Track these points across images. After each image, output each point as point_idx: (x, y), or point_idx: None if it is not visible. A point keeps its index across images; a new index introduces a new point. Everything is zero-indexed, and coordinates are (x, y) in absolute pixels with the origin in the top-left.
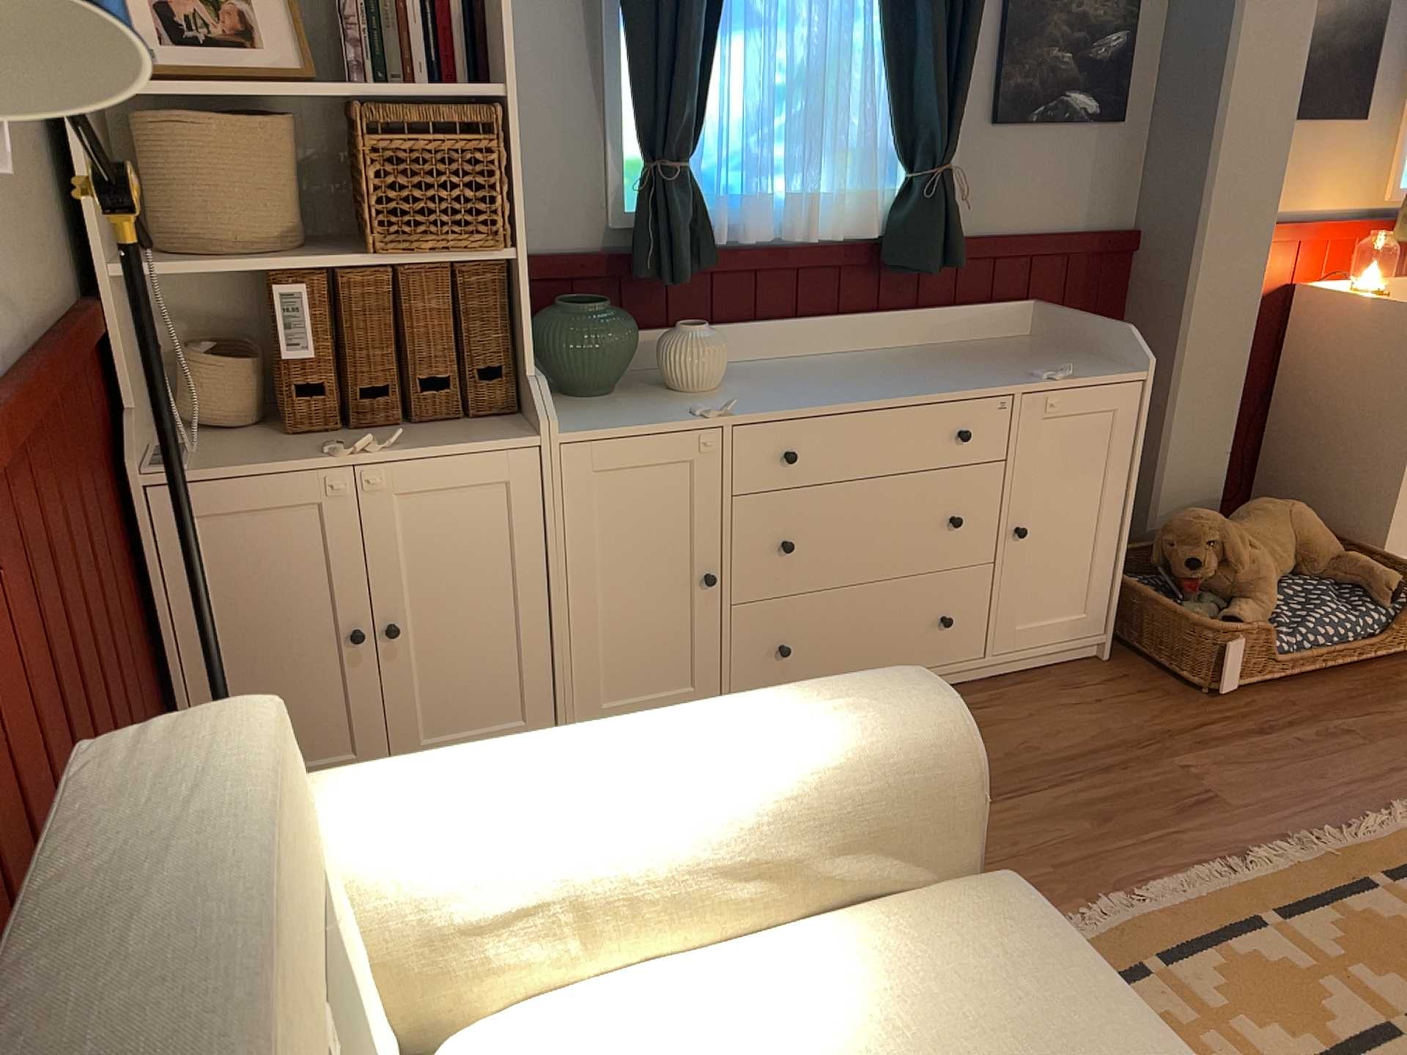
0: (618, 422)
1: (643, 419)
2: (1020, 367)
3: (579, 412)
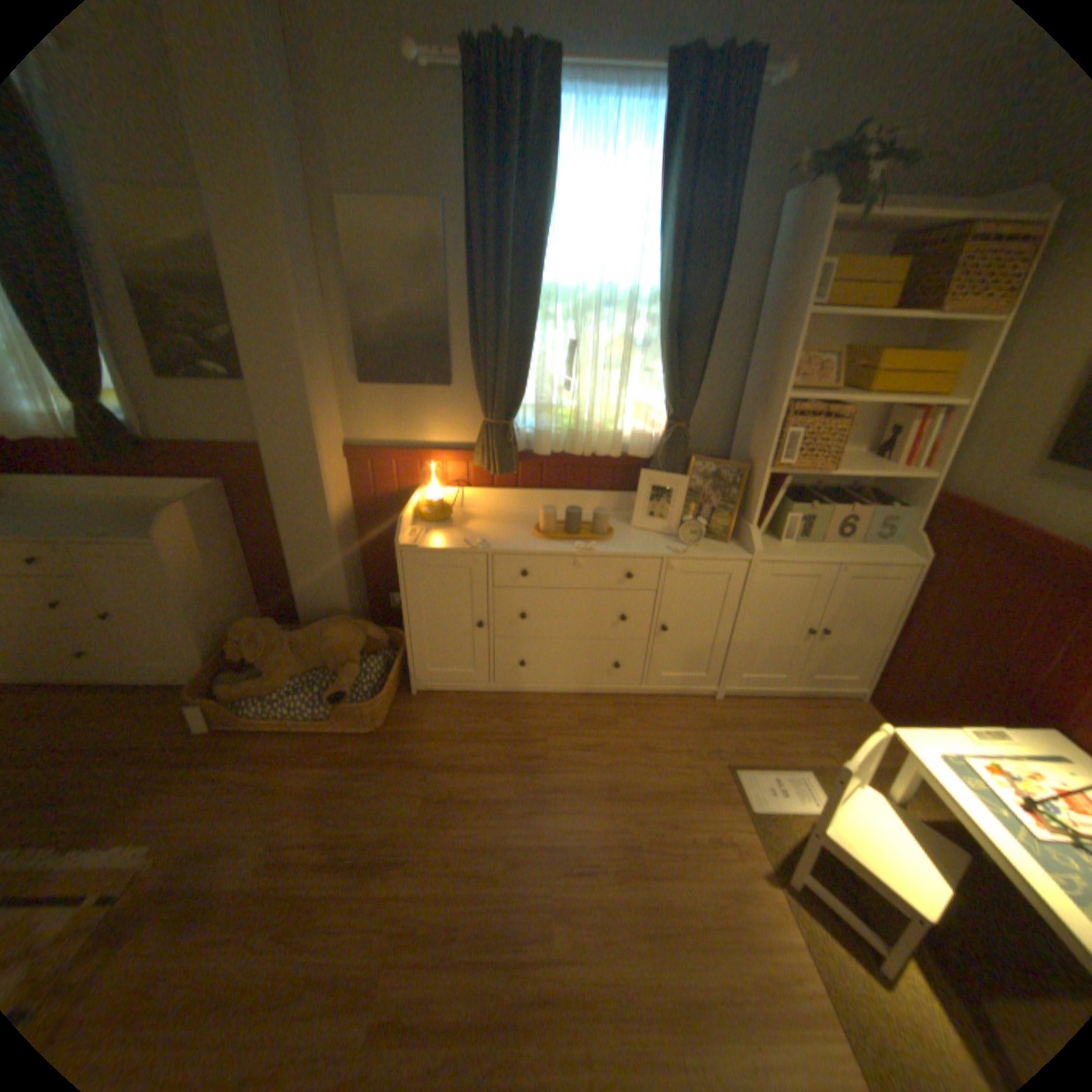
0: None
1: None
2: (115, 524)
3: None
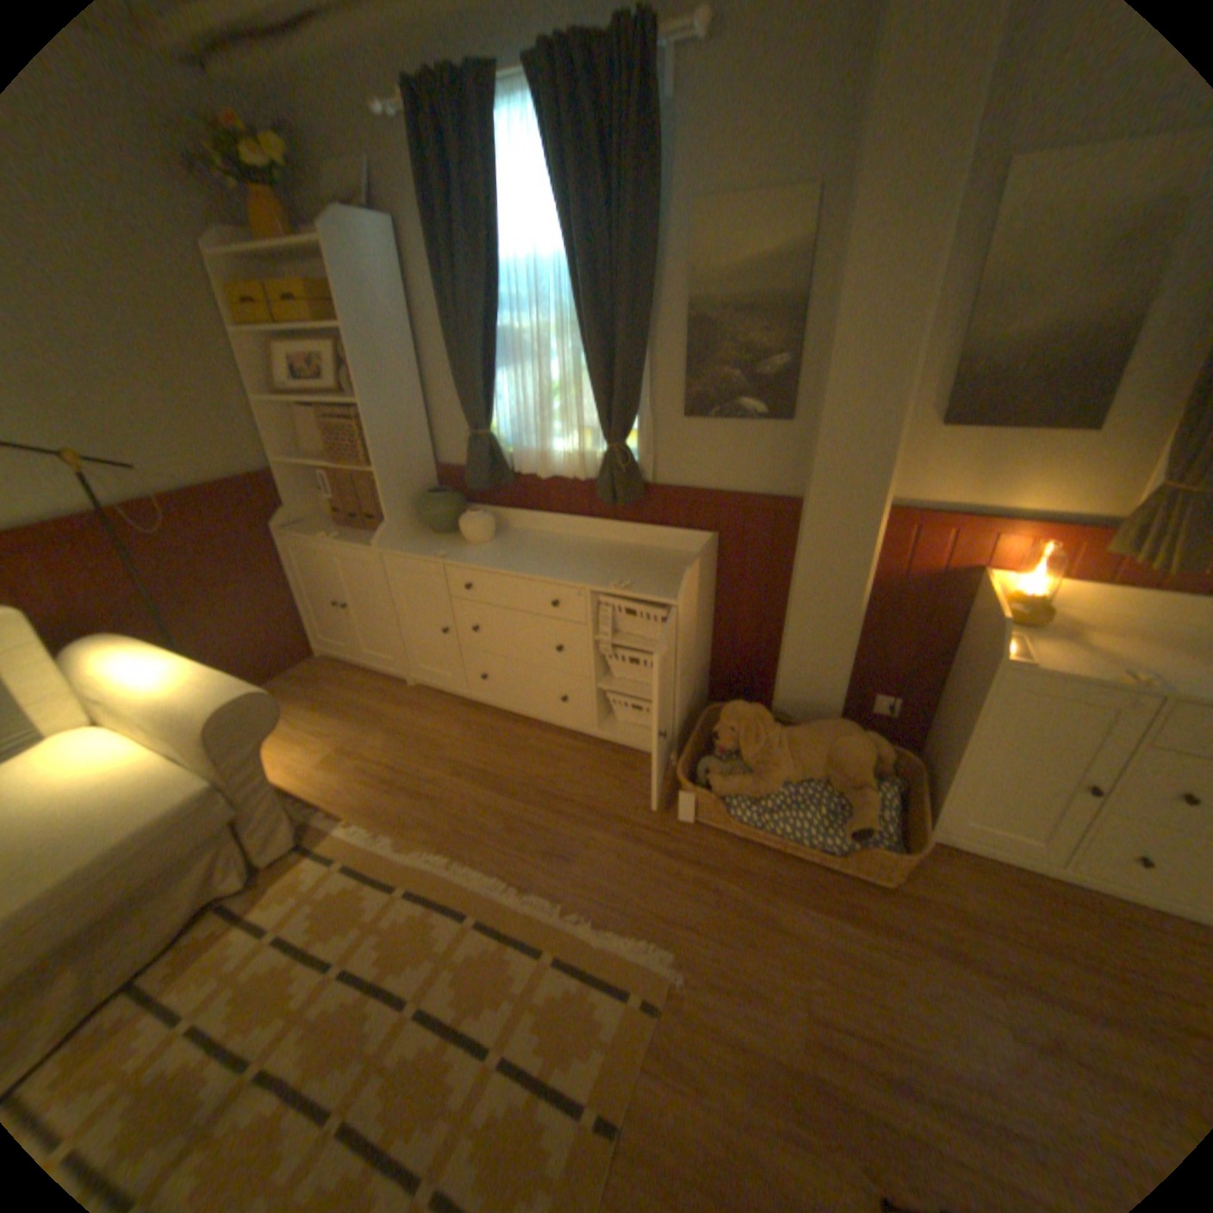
0: (409, 550)
1: (418, 551)
2: (627, 575)
3: (415, 541)
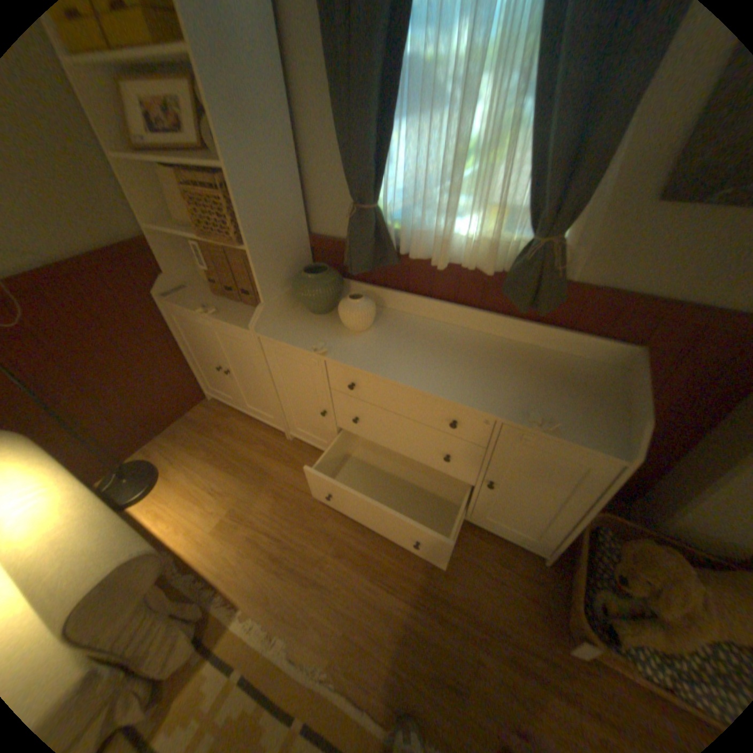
0: (287, 336)
1: (297, 339)
2: (544, 400)
3: (292, 322)
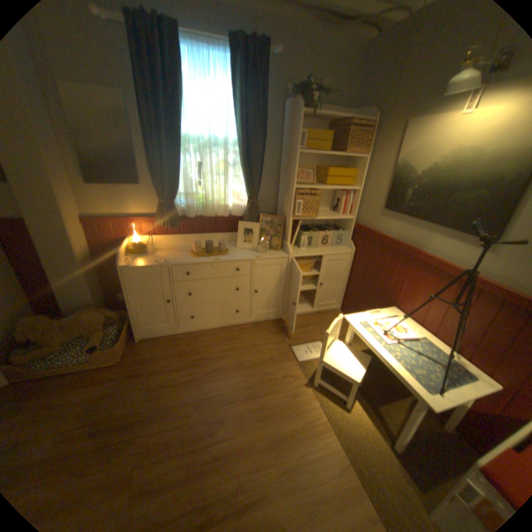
0: None
1: None
2: None
3: None
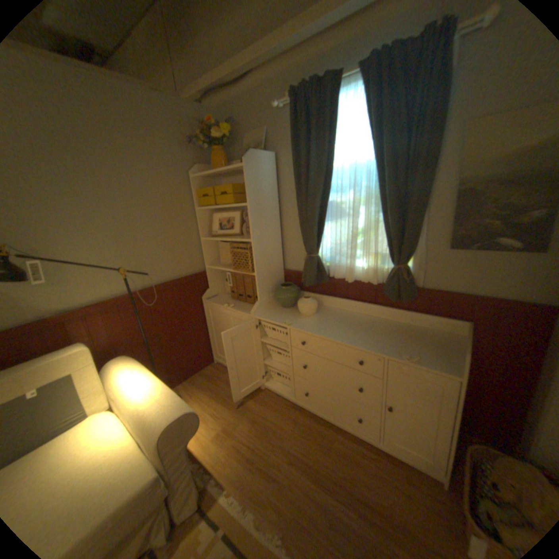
0: (270, 317)
1: (275, 318)
2: (412, 349)
3: (272, 311)
